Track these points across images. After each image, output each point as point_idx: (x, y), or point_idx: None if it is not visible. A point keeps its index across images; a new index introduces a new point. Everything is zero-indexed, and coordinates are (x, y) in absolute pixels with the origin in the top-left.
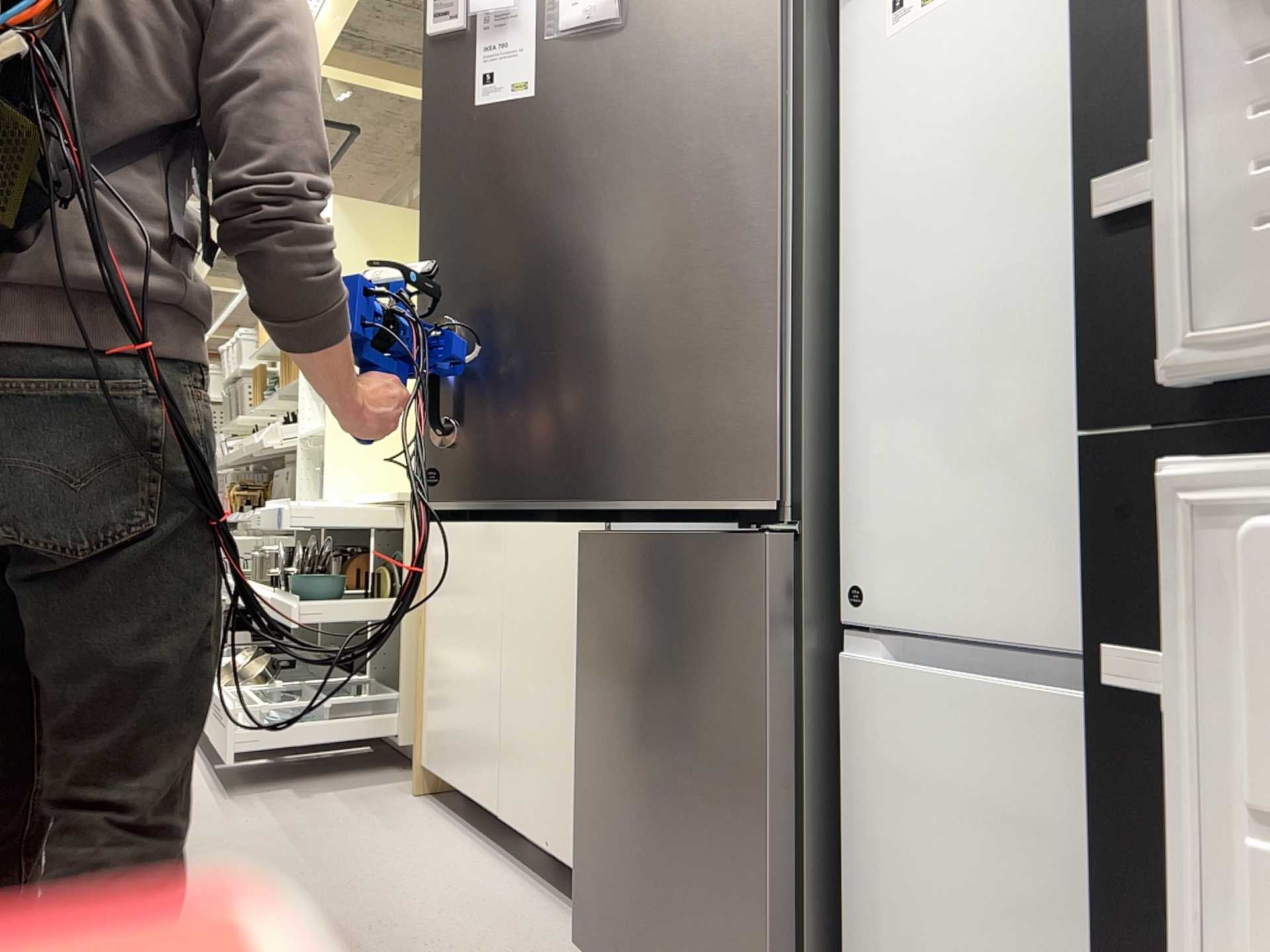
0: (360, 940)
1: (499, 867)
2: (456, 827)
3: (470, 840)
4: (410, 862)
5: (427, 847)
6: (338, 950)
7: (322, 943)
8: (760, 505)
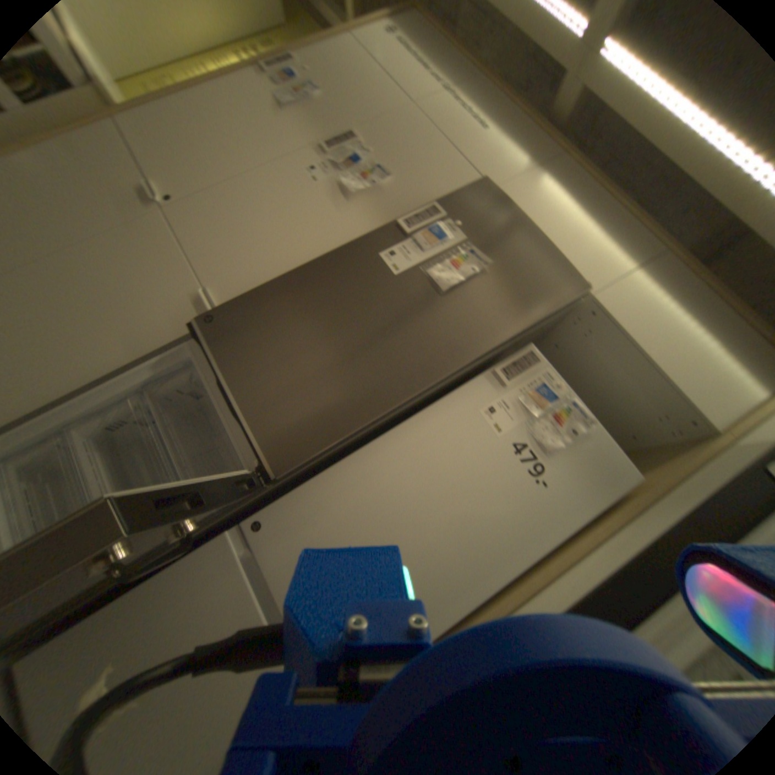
0: None
1: None
2: None
3: None
4: None
5: None
6: None
7: None
8: (272, 473)
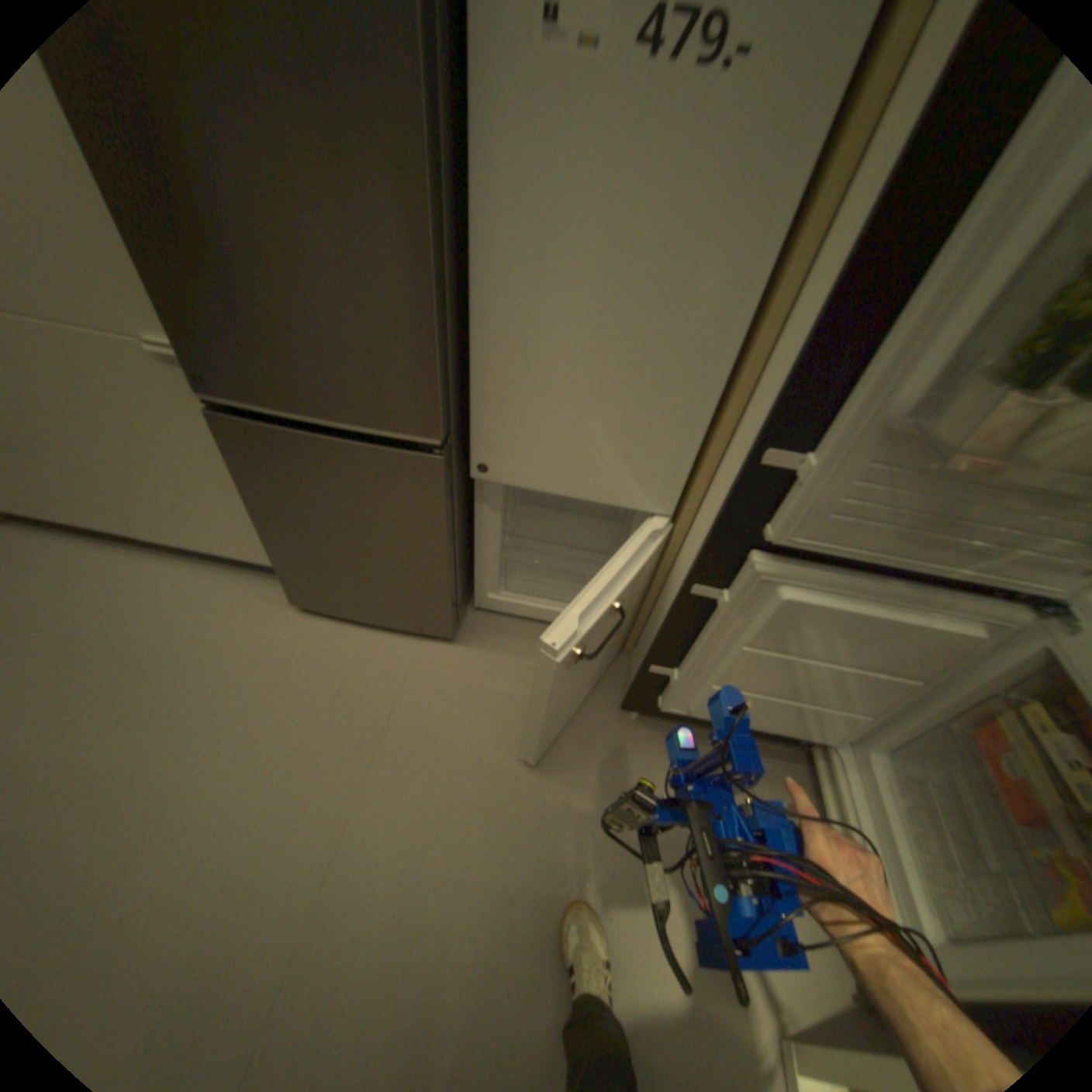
0: (140, 670)
1: (160, 565)
2: (77, 545)
3: (105, 552)
4: (85, 594)
5: (78, 574)
6: (135, 685)
7: (116, 688)
8: (428, 438)
